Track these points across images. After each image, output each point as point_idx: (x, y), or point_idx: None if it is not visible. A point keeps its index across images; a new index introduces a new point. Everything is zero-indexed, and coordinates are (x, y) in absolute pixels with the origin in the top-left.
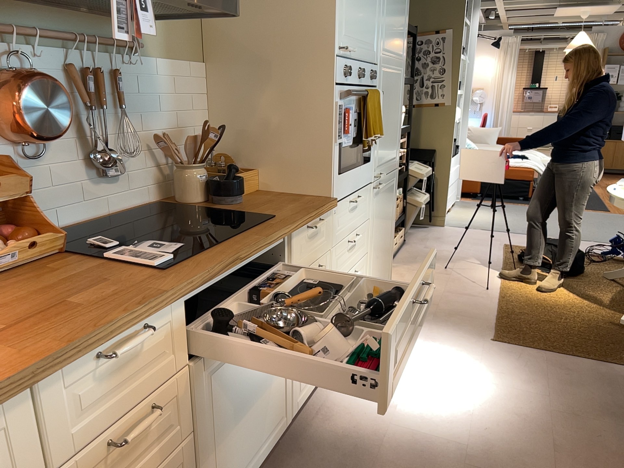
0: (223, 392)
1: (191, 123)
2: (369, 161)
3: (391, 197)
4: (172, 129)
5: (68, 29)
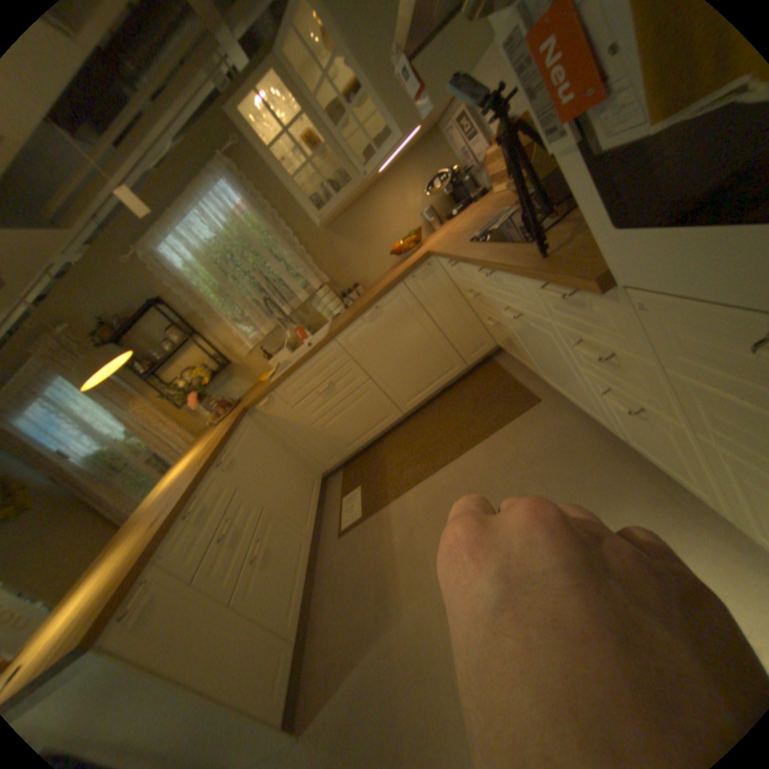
0: (518, 326)
1: None
2: None
3: None
4: None
5: None
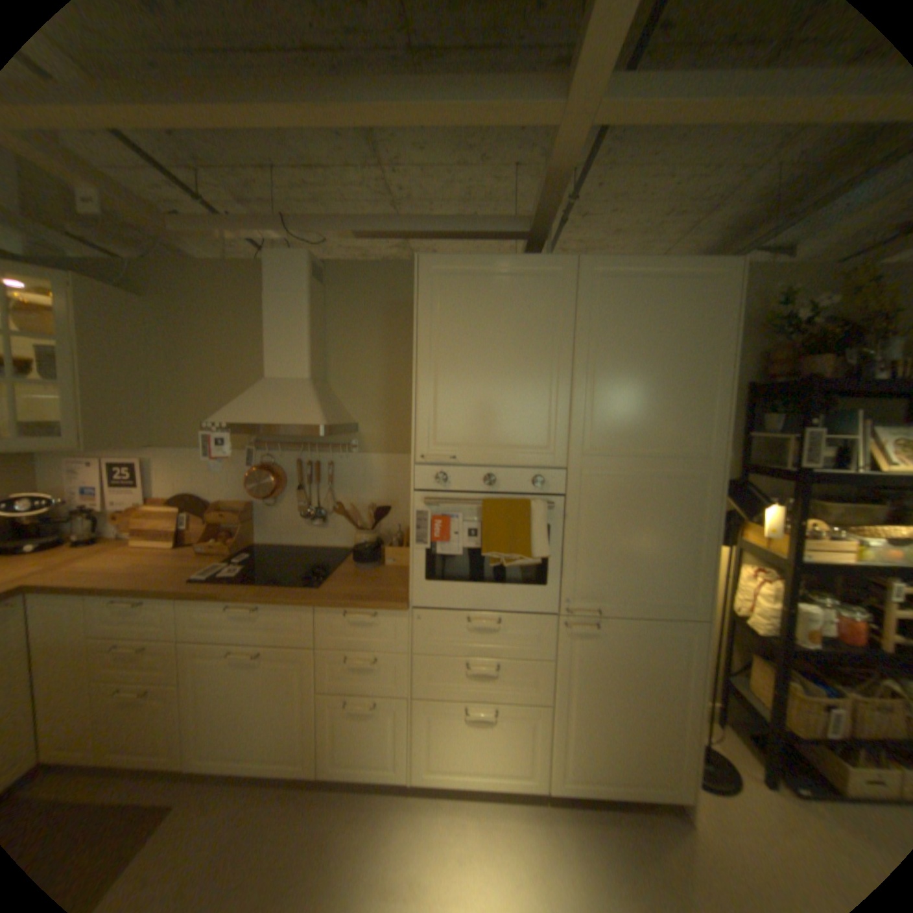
0: (209, 682)
1: (404, 499)
2: (539, 584)
3: (670, 661)
4: (381, 501)
5: (304, 440)
